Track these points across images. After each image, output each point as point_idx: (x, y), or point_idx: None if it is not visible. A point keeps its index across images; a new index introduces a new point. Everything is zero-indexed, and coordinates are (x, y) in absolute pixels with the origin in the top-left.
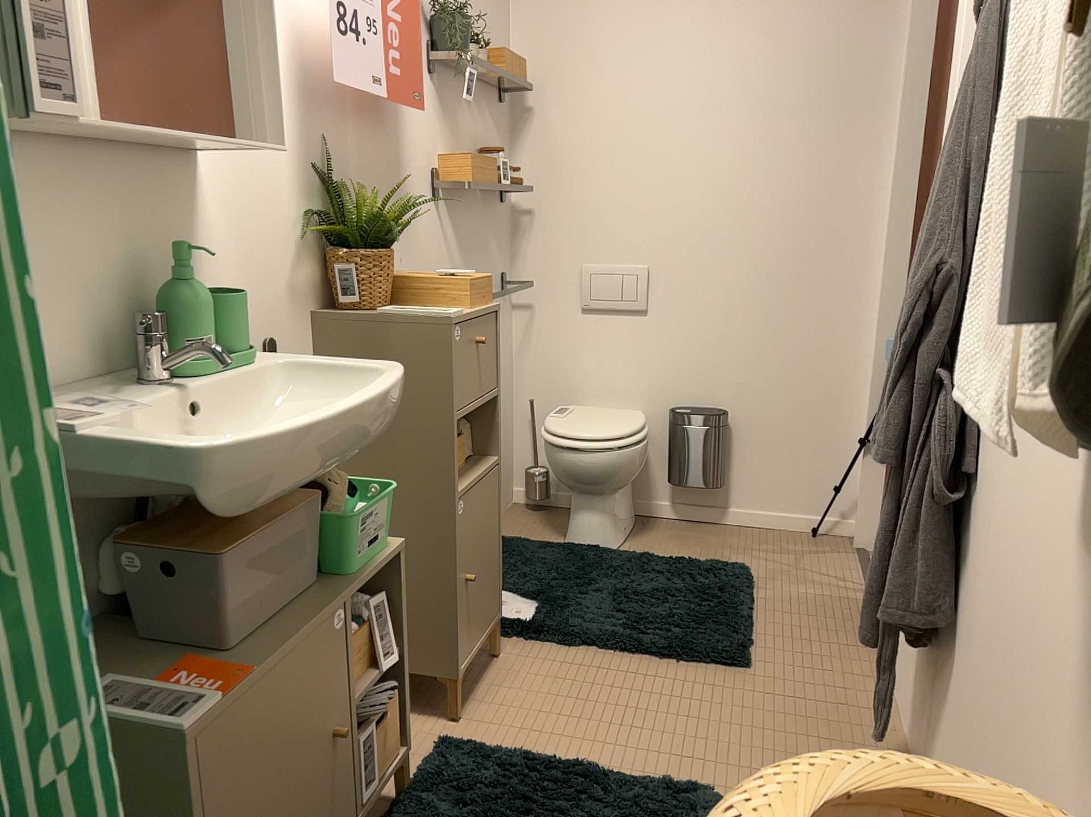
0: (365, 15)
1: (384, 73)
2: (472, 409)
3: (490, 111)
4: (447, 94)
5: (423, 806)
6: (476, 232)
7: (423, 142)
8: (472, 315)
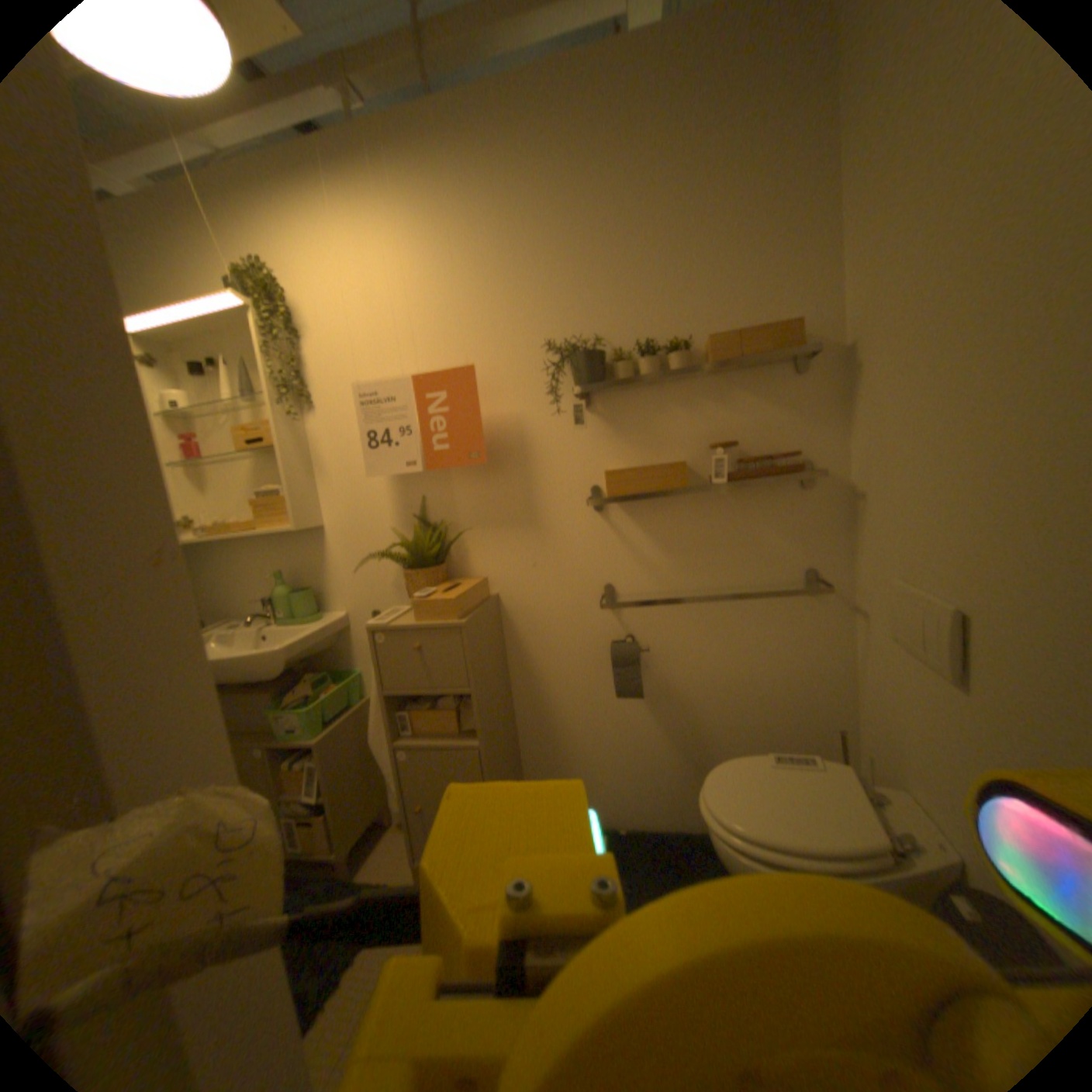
0: (396, 422)
1: (421, 451)
2: (415, 693)
3: (758, 386)
4: (628, 407)
5: (323, 890)
6: (712, 527)
7: (572, 463)
8: (401, 626)
